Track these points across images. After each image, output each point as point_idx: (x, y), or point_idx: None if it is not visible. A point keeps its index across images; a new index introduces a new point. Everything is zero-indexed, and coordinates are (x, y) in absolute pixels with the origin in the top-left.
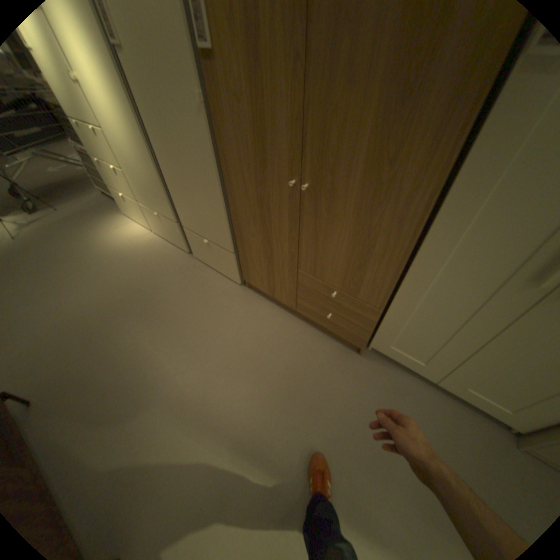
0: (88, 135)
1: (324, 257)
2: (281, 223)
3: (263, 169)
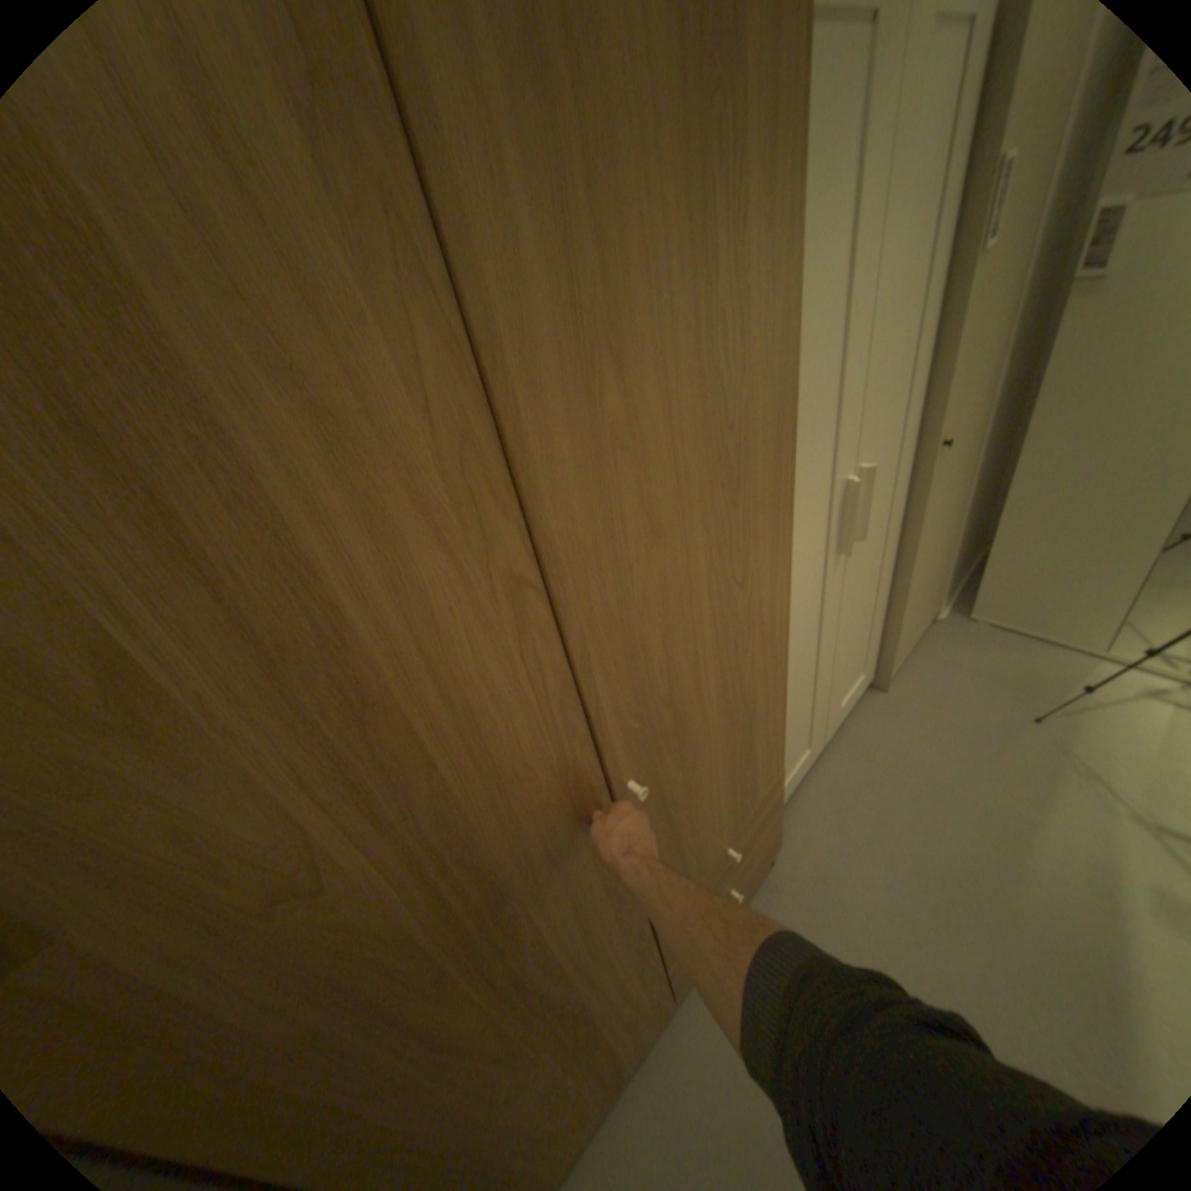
0: None
1: (693, 840)
2: (588, 938)
3: (492, 917)
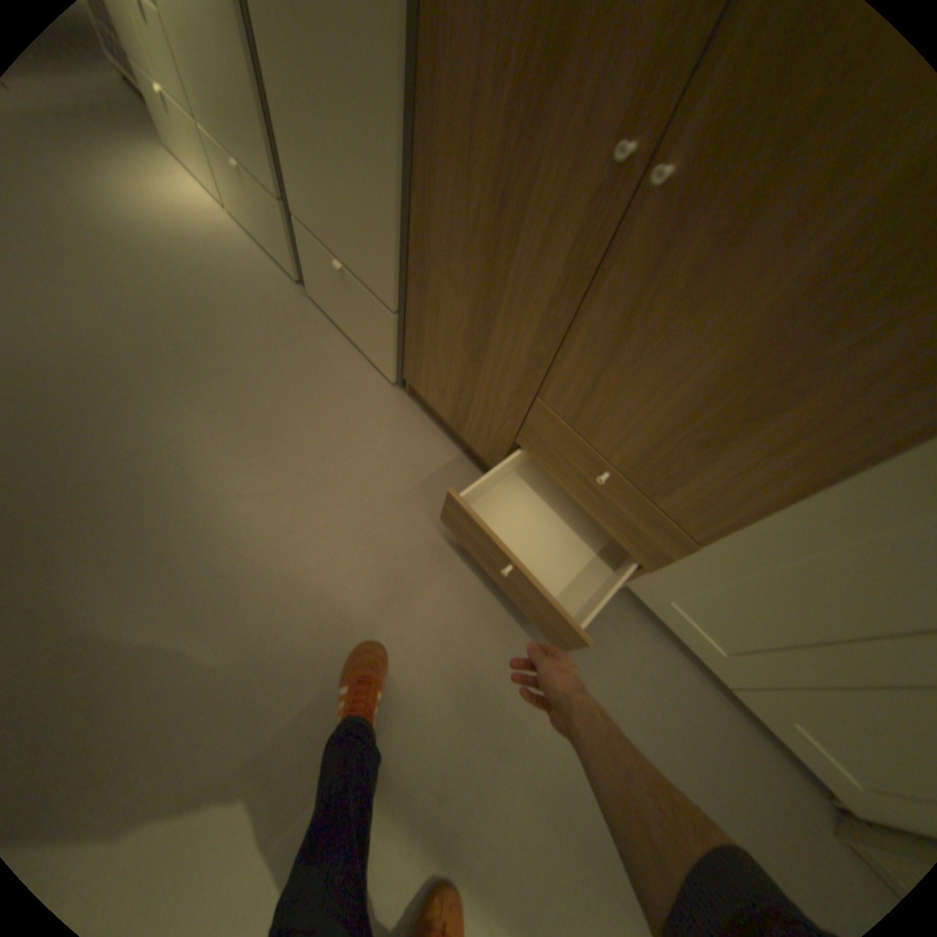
0: None
1: (618, 391)
2: (537, 272)
3: (546, 81)
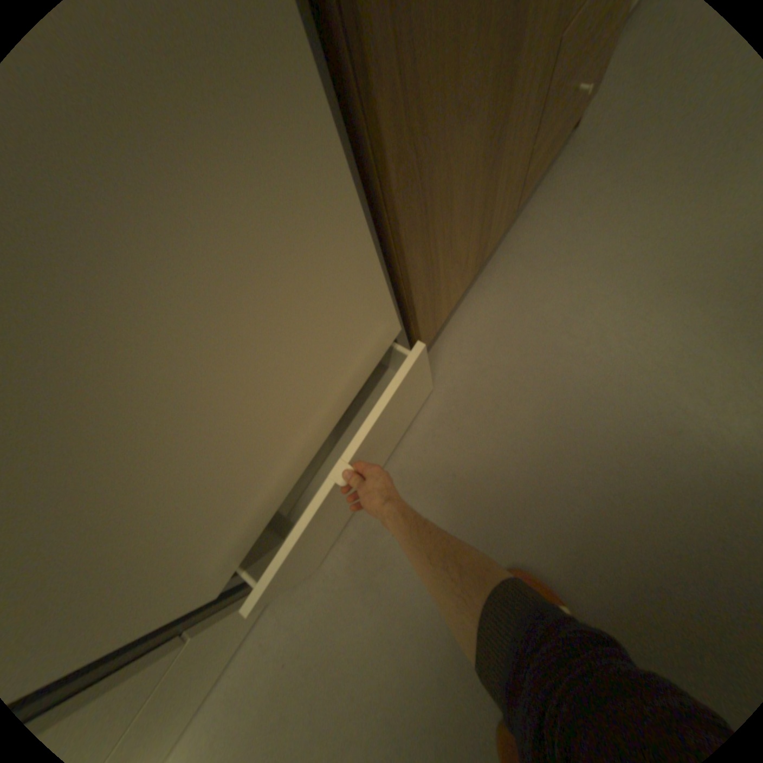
0: None
1: None
2: None
3: None
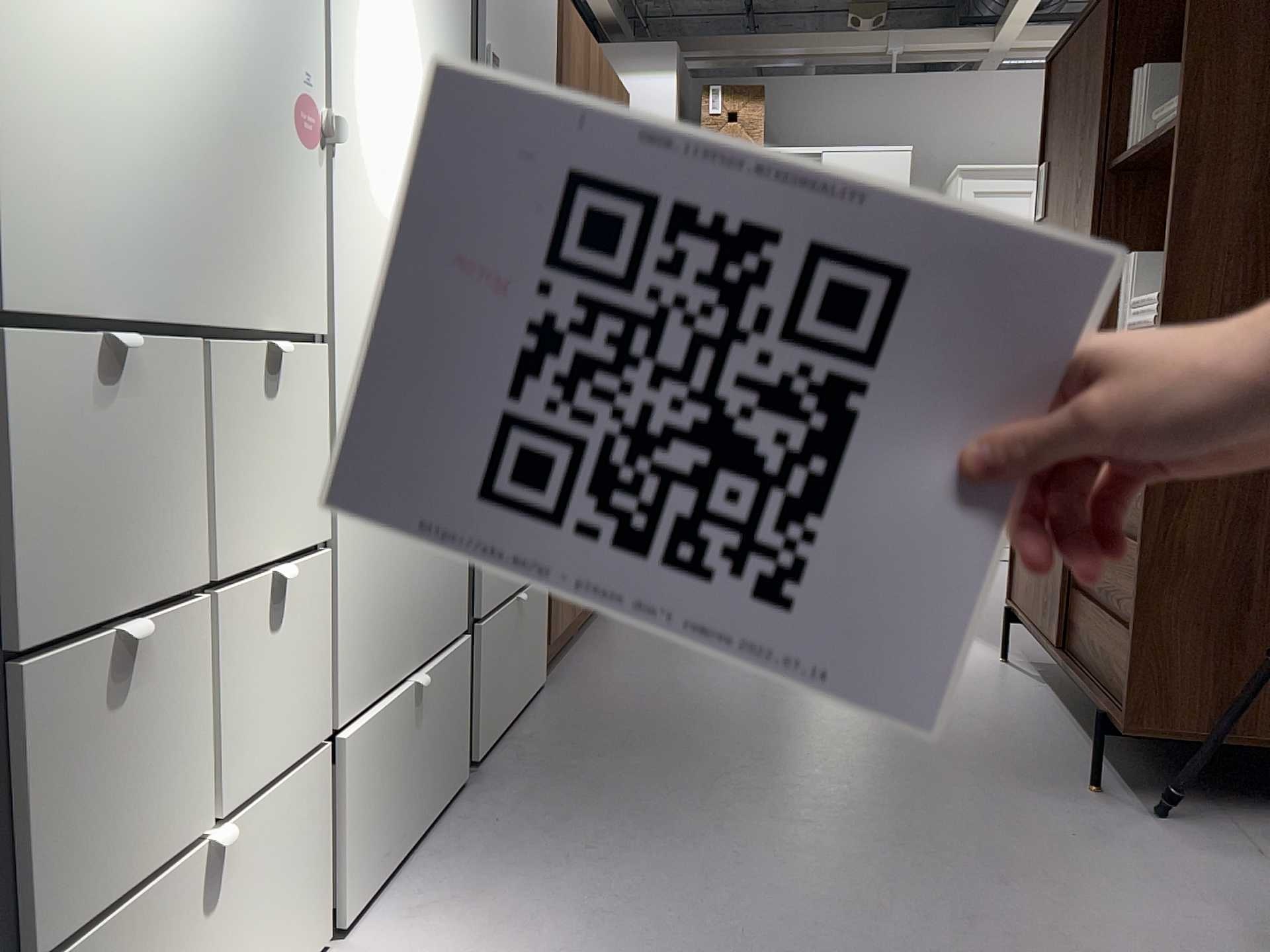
0: (148, 406)
1: None
2: None
3: None
